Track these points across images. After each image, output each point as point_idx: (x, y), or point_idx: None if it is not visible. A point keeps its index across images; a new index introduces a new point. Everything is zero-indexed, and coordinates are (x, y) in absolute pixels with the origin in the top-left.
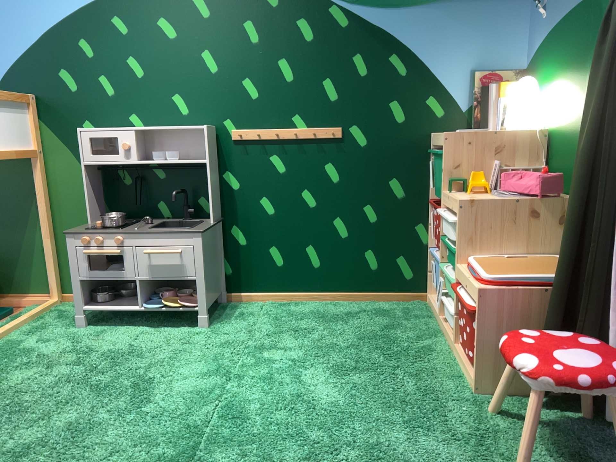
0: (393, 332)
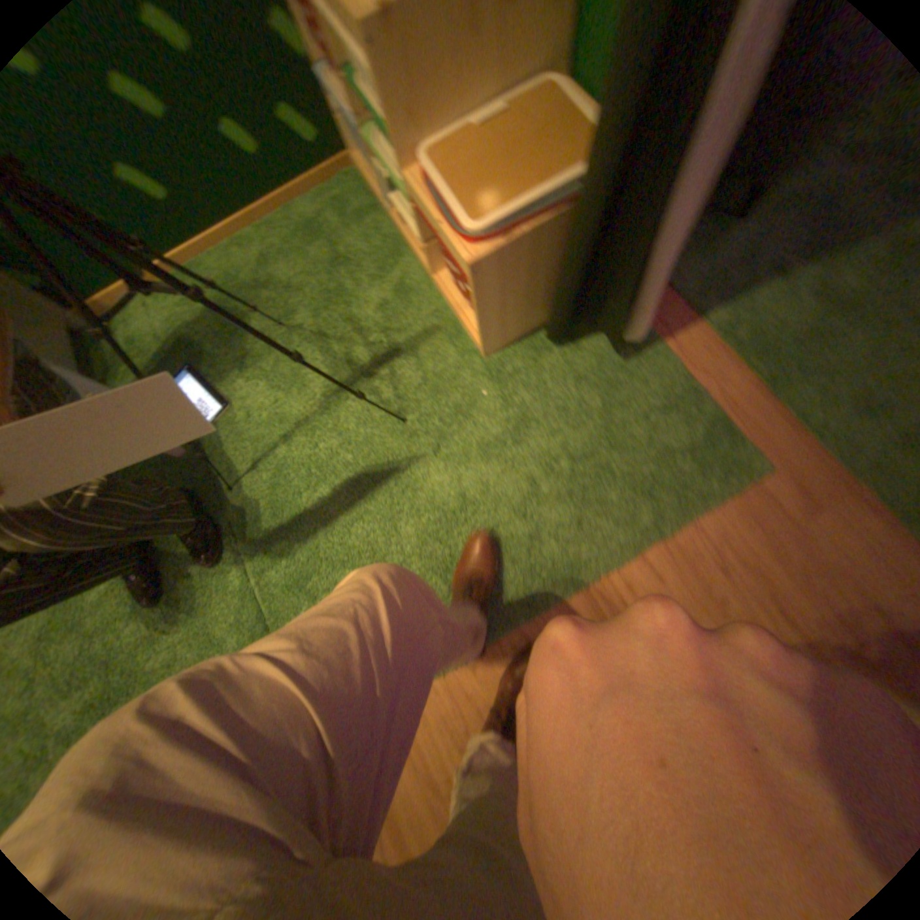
0: (343, 275)
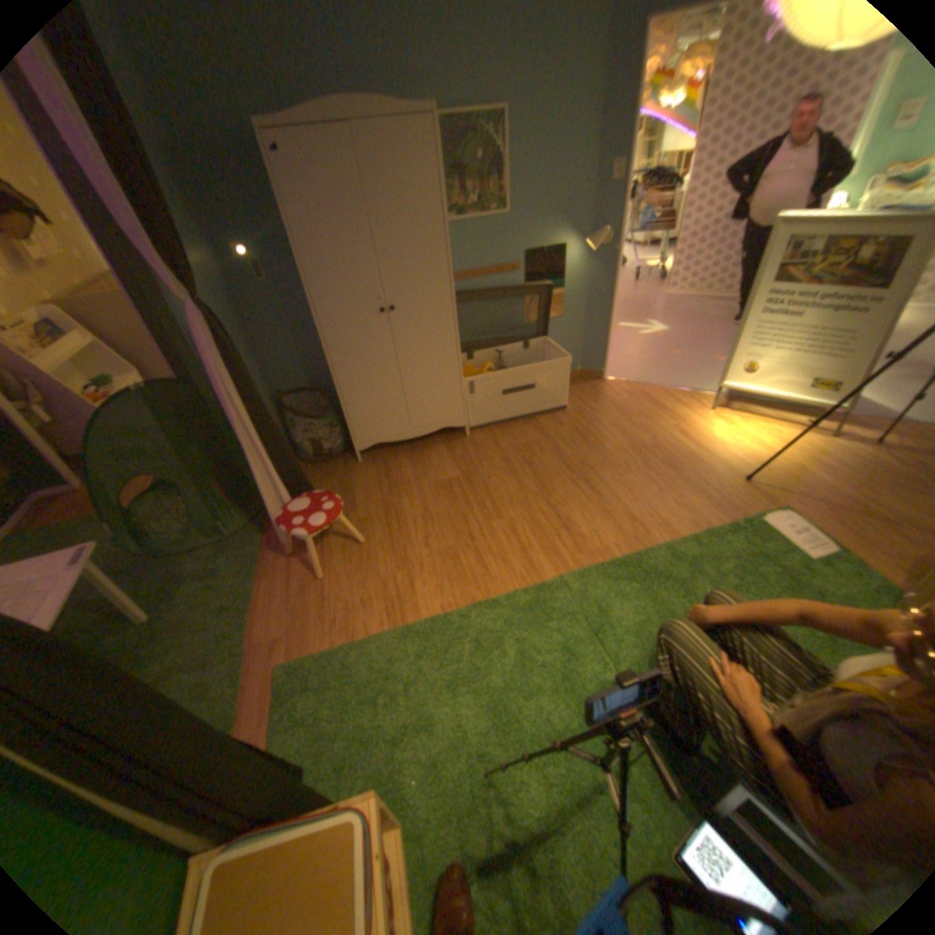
0: None
